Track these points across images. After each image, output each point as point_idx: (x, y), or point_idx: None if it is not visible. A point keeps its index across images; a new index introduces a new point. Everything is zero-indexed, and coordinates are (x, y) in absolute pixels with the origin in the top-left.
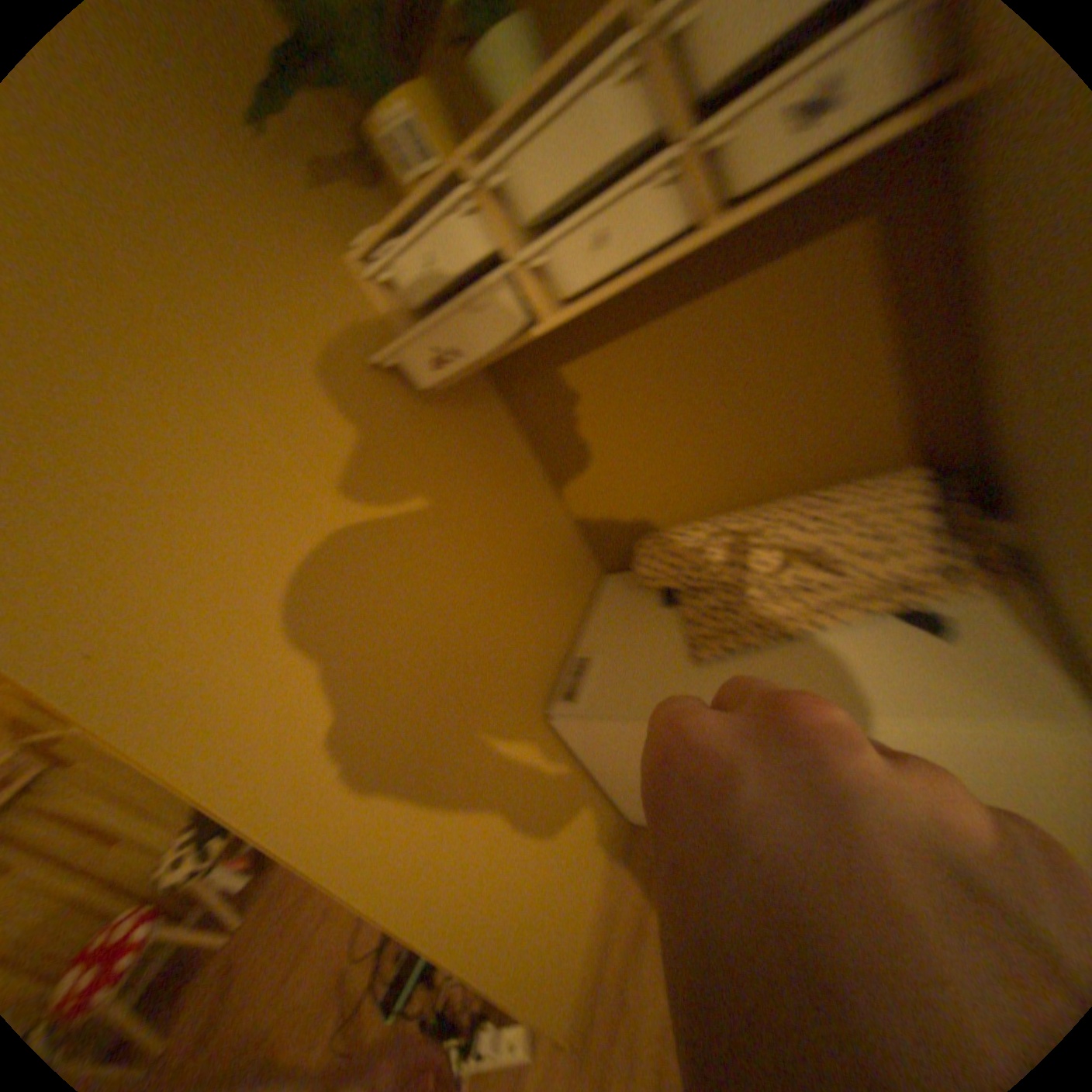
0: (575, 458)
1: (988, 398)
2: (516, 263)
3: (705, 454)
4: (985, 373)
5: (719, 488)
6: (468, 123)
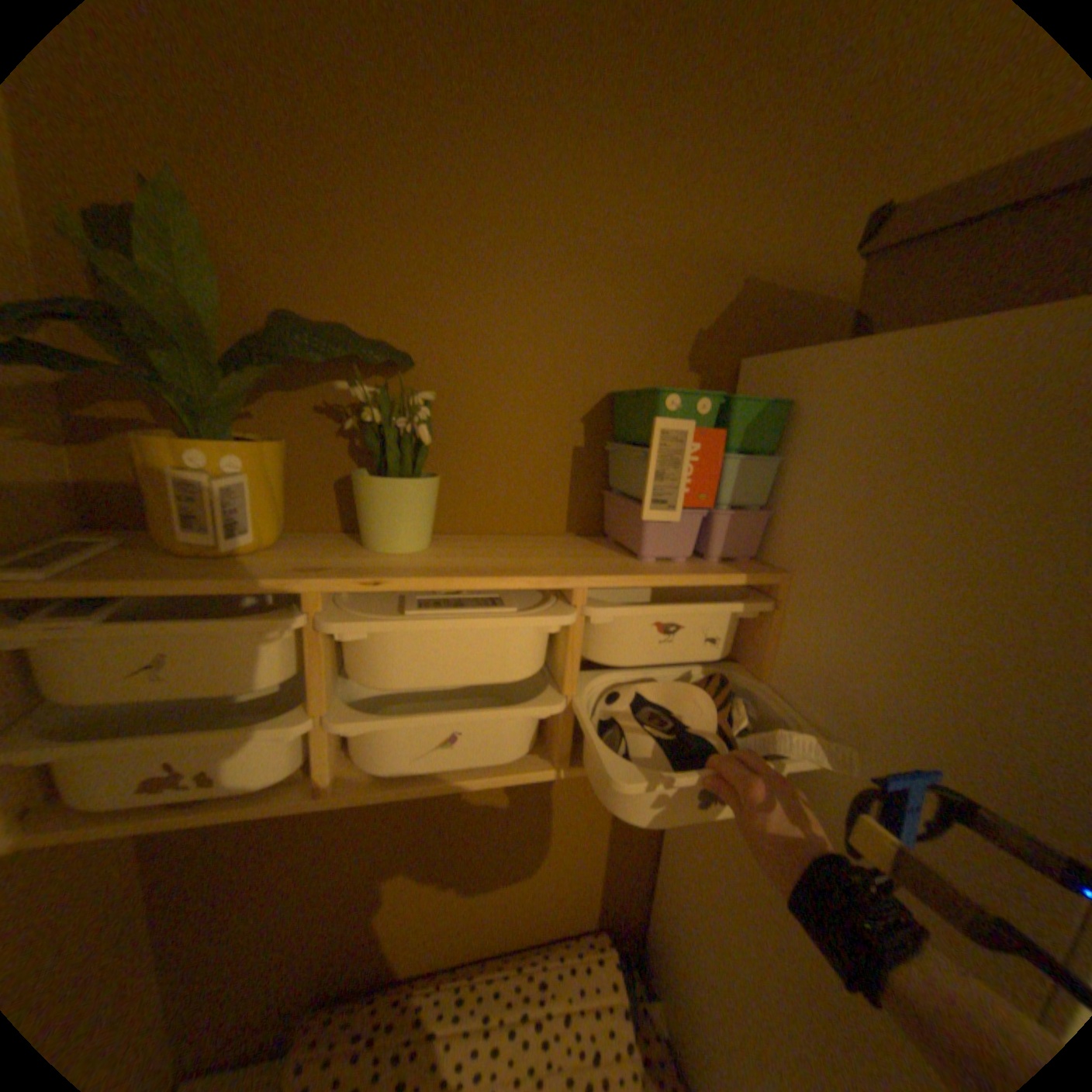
0: (224, 890)
1: (653, 880)
2: (319, 720)
3: (418, 901)
4: (656, 862)
5: (418, 941)
6: (293, 480)
